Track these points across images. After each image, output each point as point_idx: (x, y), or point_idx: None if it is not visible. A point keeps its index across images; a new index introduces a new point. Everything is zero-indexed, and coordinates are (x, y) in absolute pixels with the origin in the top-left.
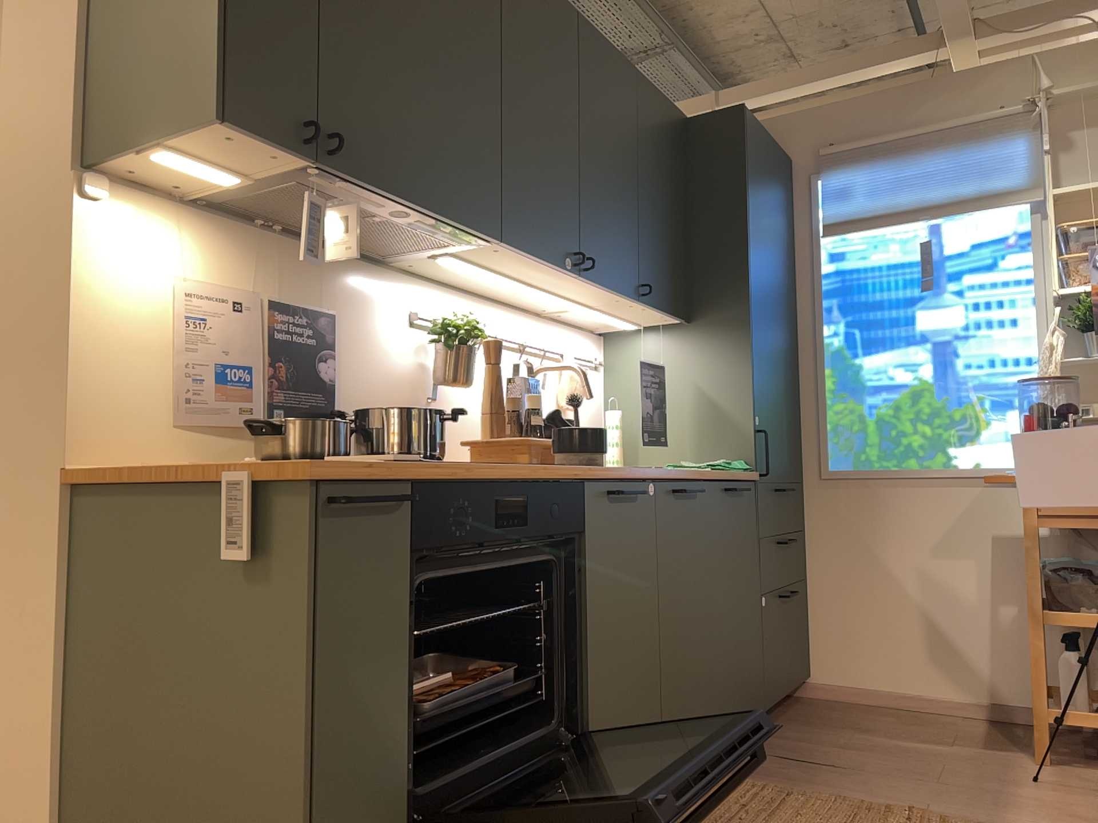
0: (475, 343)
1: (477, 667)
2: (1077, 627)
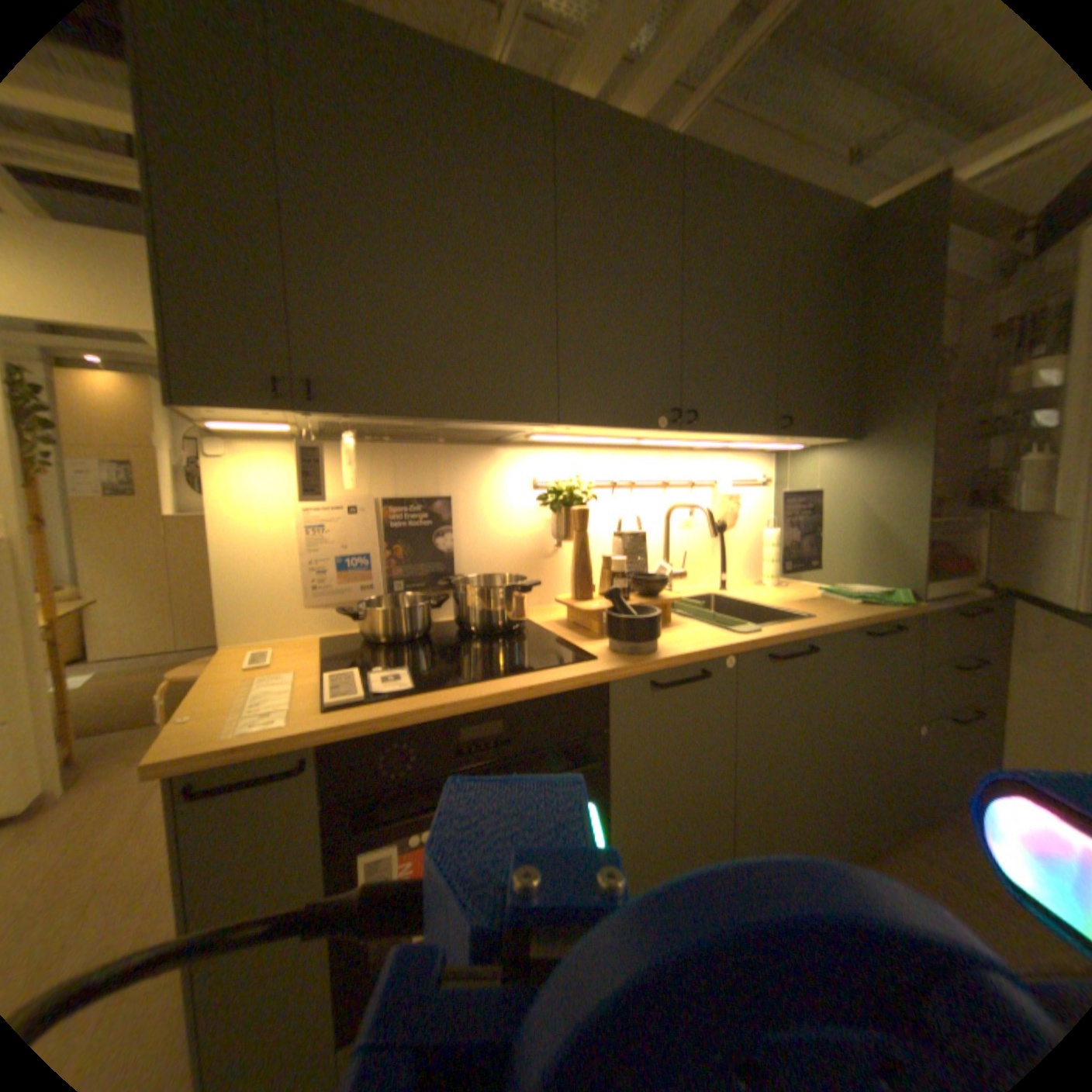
0: (589, 498)
1: None
2: None
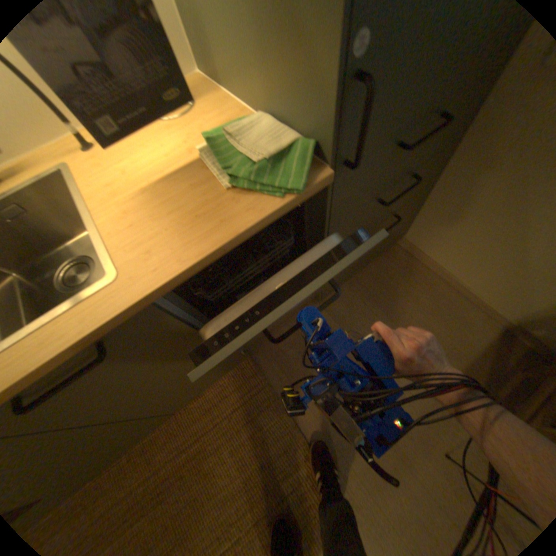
0: None
1: None
2: None
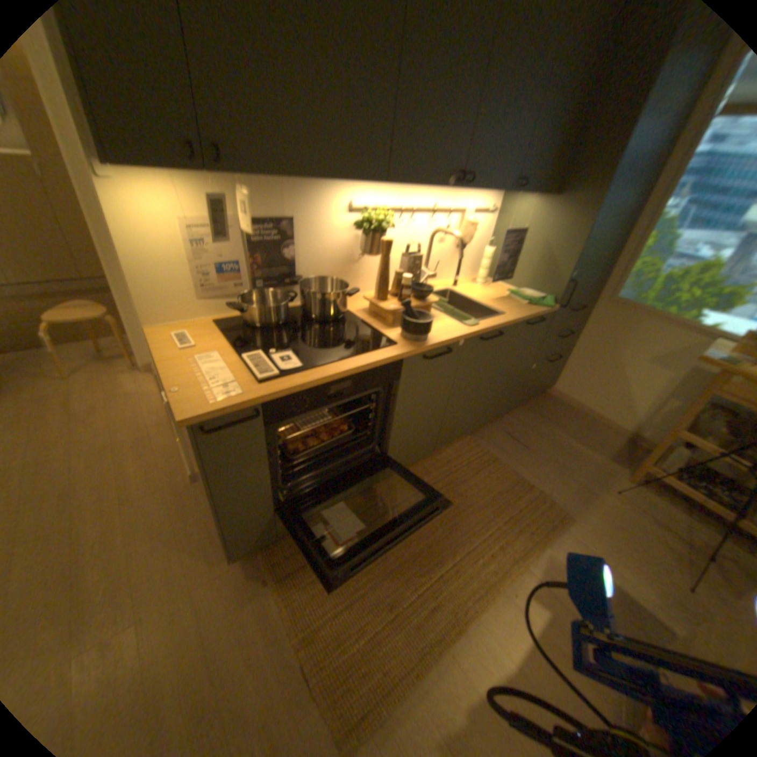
0: (389, 225)
1: (342, 418)
2: (697, 447)
